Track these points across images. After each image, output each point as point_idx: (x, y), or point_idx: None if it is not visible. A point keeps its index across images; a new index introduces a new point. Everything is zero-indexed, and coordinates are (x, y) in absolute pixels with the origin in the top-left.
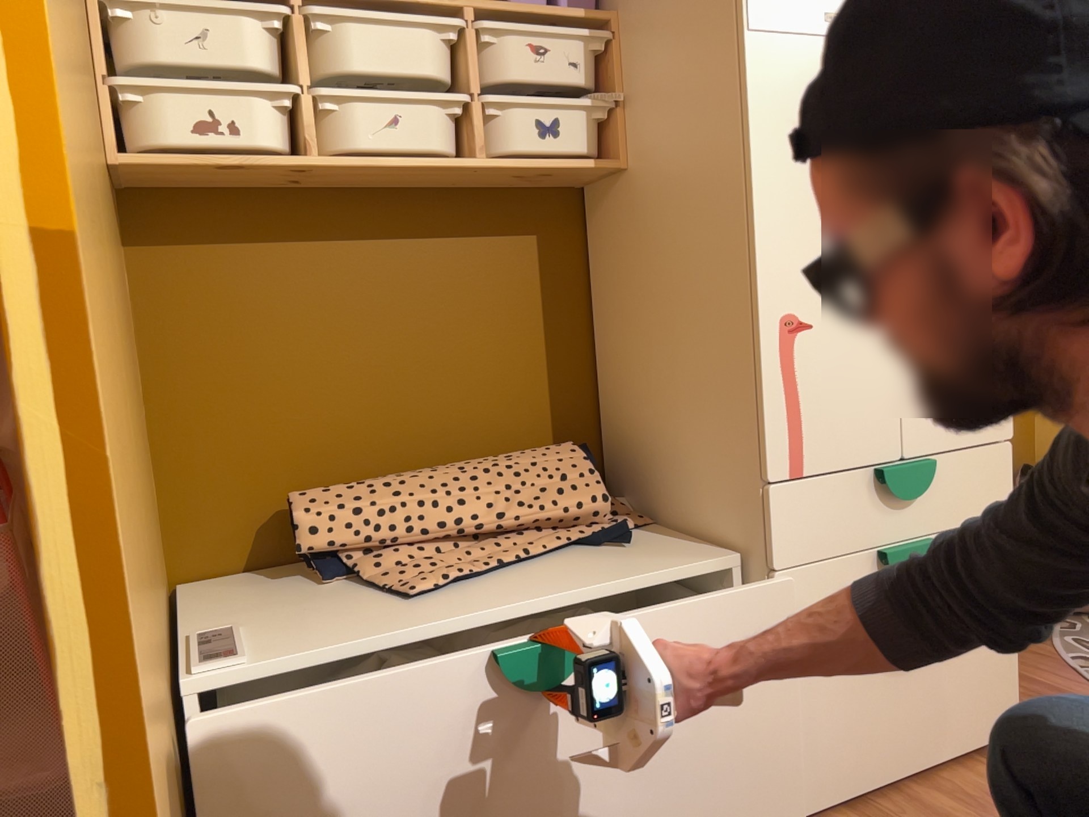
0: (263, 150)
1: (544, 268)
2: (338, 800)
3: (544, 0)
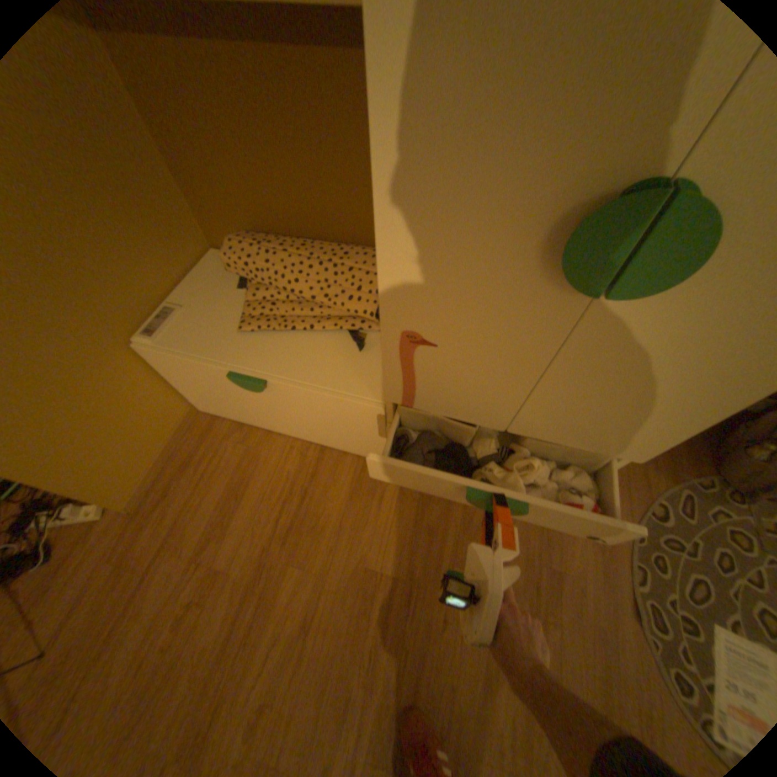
0: None
1: None
2: (203, 388)
3: None
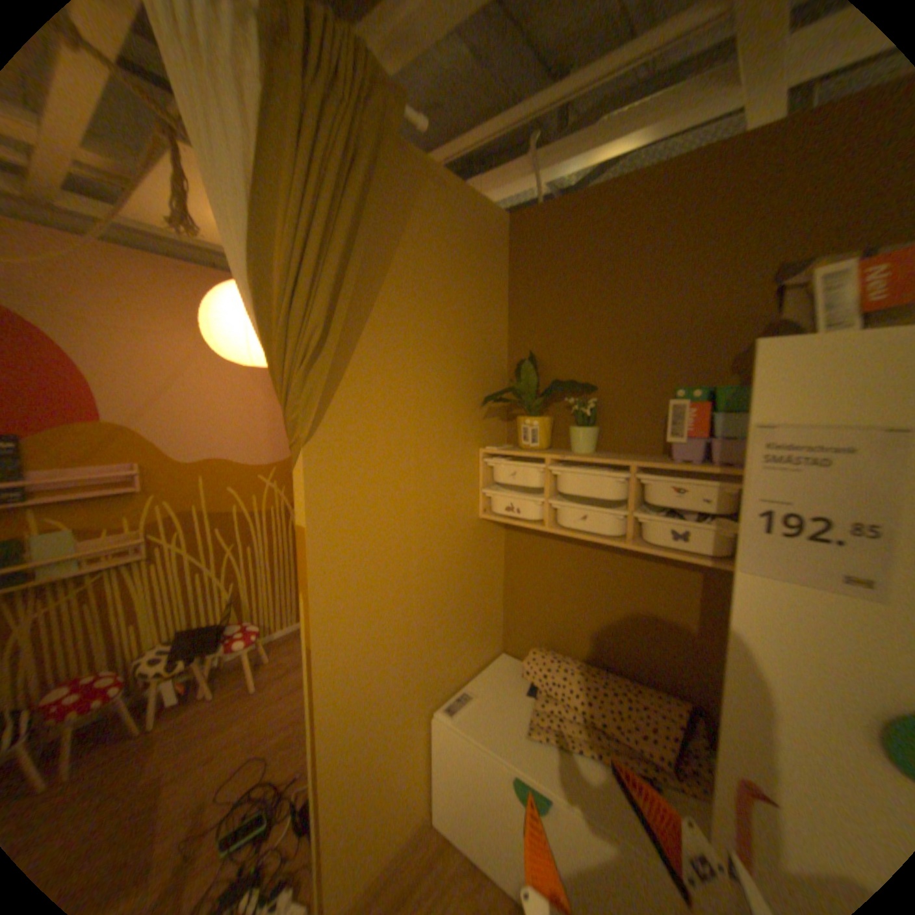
0: (529, 518)
1: (703, 595)
2: (467, 791)
3: (699, 454)
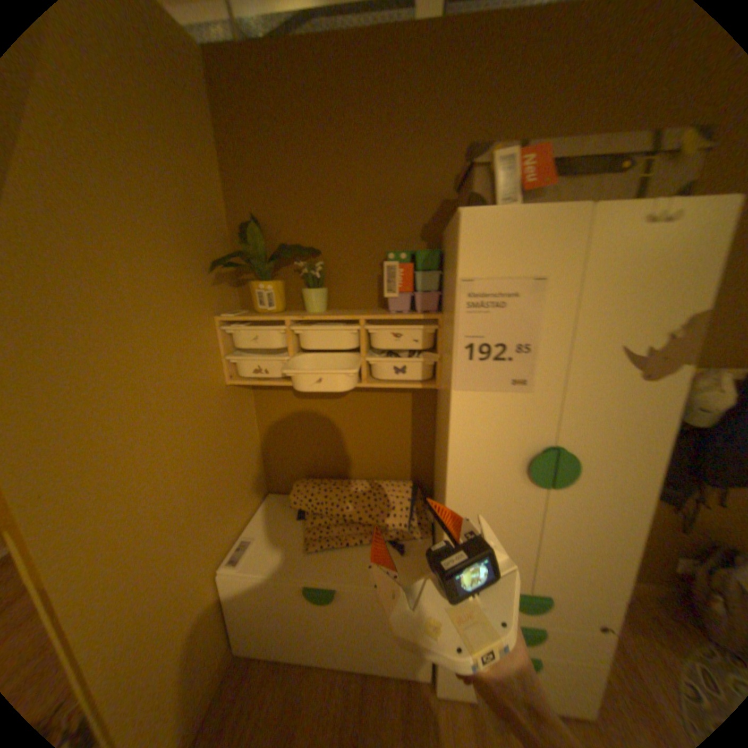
0: (278, 377)
1: (413, 408)
2: (261, 617)
3: (407, 306)
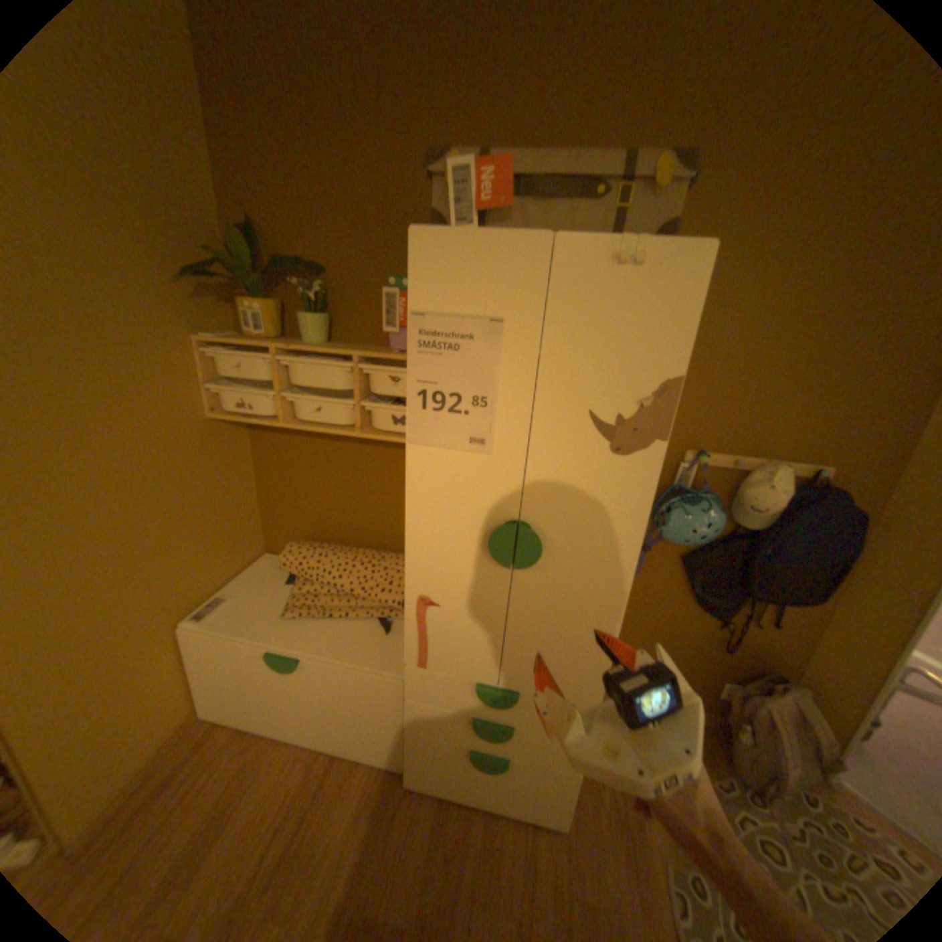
0: (264, 415)
1: None
2: (225, 679)
3: None
